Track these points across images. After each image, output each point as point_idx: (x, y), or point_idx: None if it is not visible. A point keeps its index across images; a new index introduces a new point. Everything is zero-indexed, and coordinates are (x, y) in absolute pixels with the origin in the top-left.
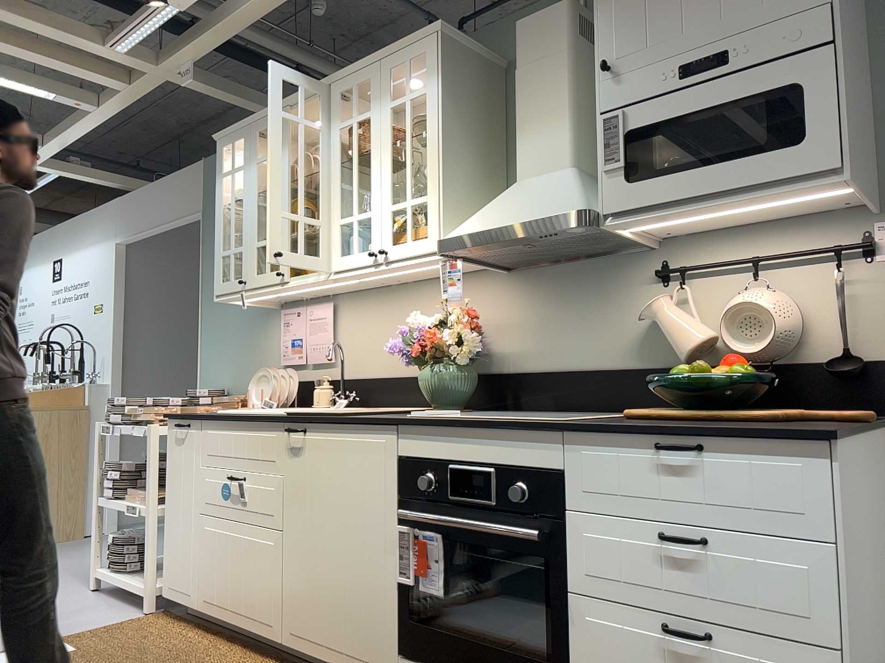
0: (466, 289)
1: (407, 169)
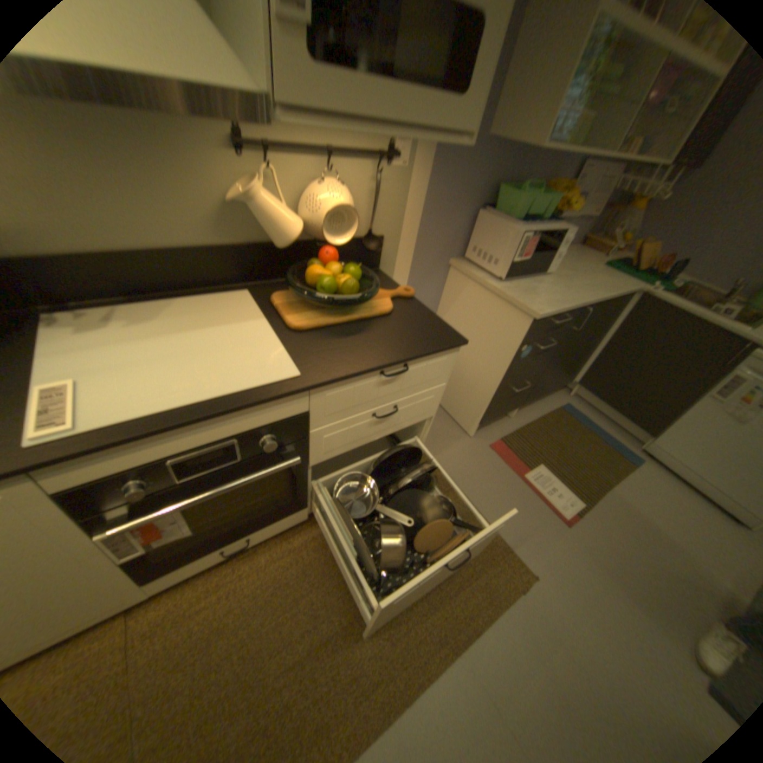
0: None
1: None
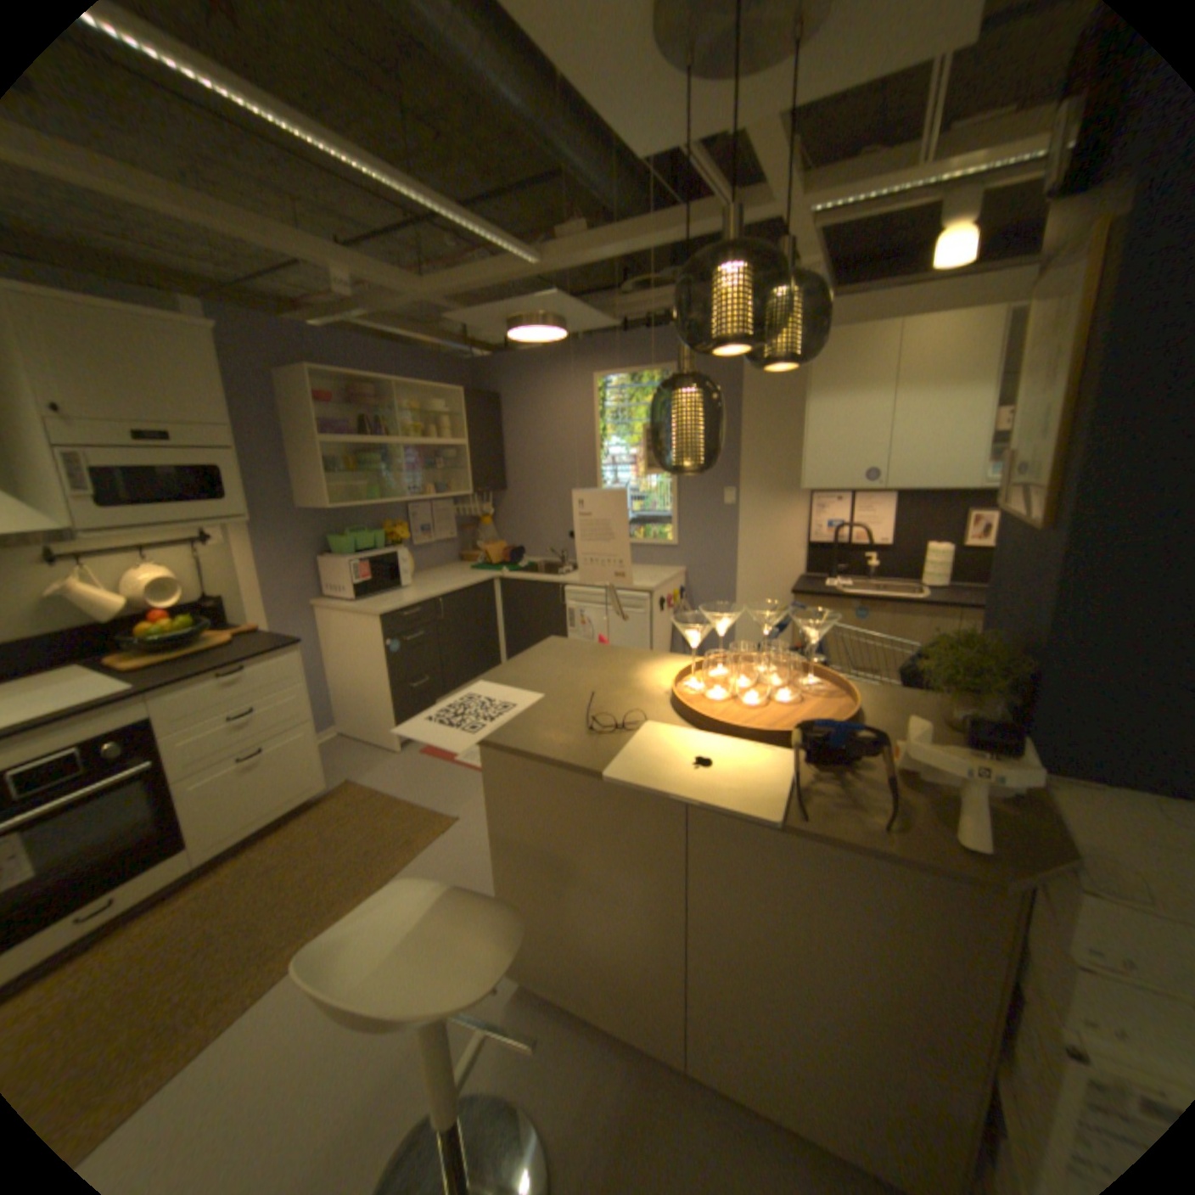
0: None
1: None
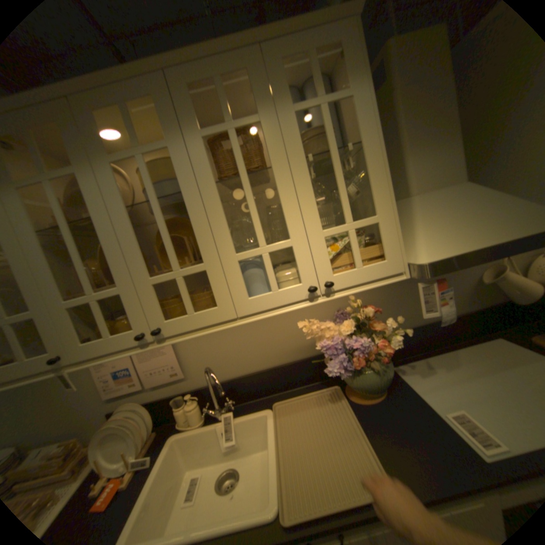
0: None
1: (341, 188)
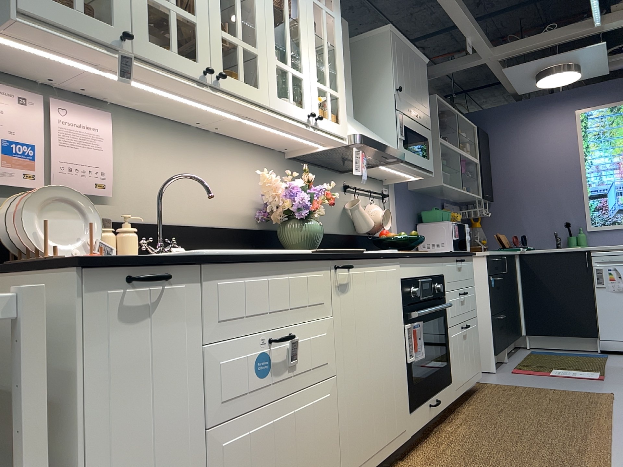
0: (261, 160)
1: (327, 64)
